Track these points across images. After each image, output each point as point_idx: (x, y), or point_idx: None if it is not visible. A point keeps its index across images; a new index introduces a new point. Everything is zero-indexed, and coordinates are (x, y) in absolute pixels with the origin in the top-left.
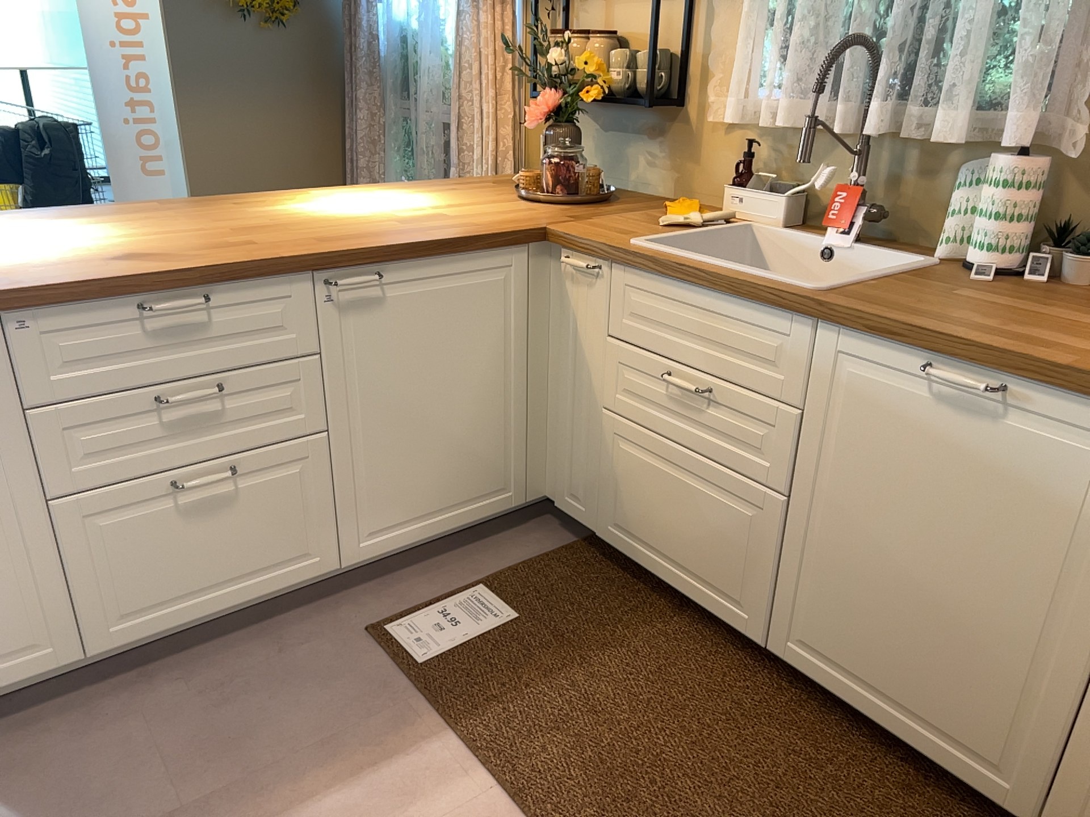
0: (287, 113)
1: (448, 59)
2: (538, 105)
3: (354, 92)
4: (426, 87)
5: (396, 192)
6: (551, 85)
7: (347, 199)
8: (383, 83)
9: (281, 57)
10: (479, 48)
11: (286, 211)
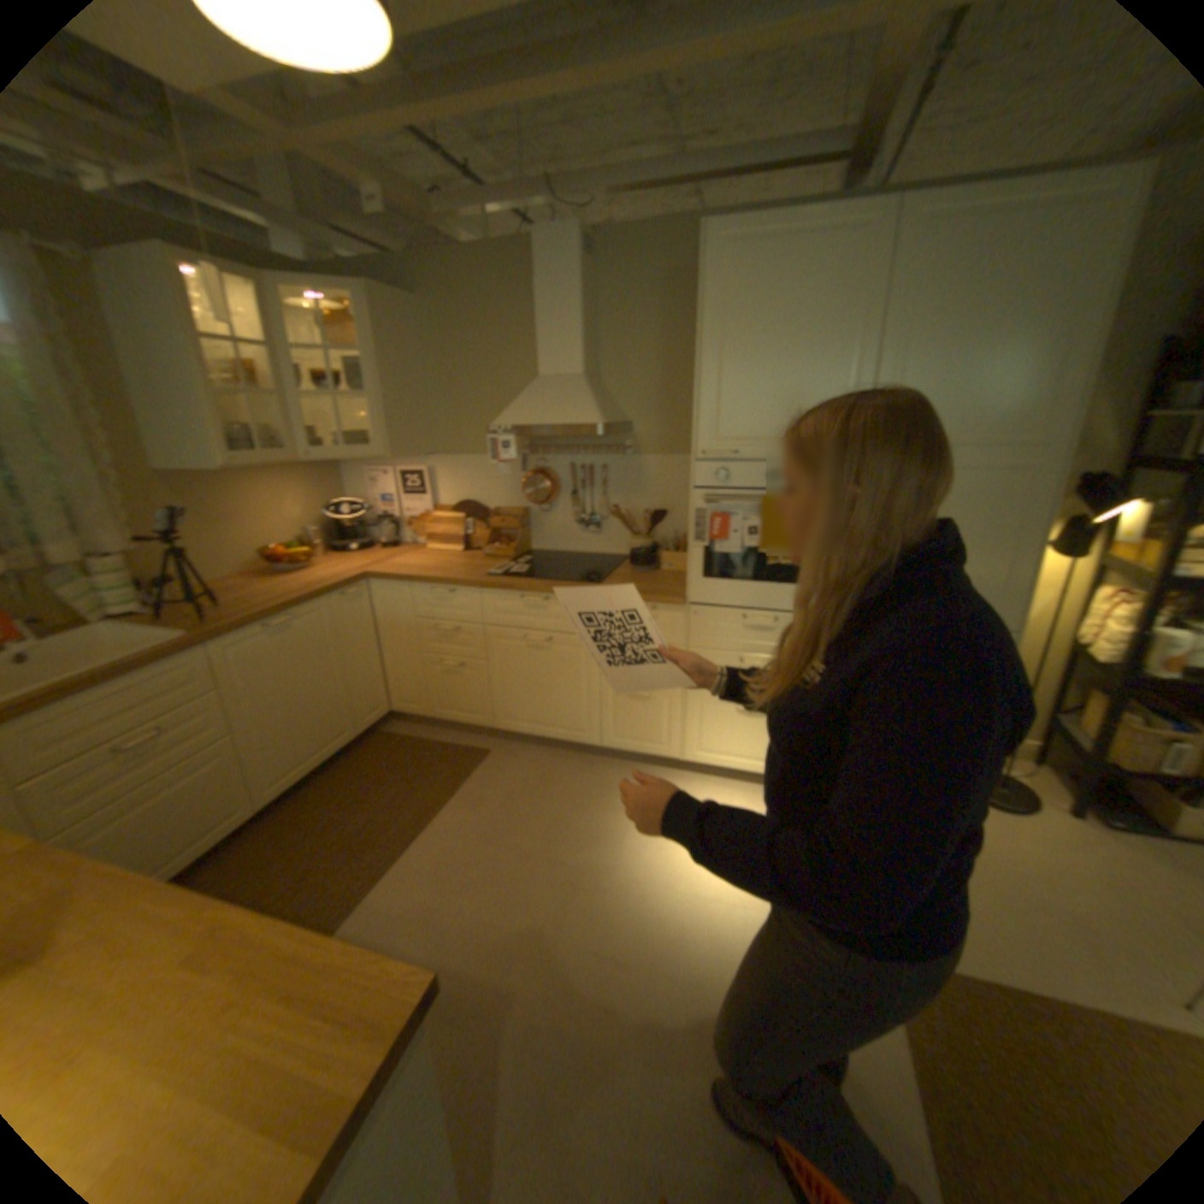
0: None
1: None
2: None
3: None
4: None
5: None
6: None
7: None
8: None
9: None
10: None
11: None
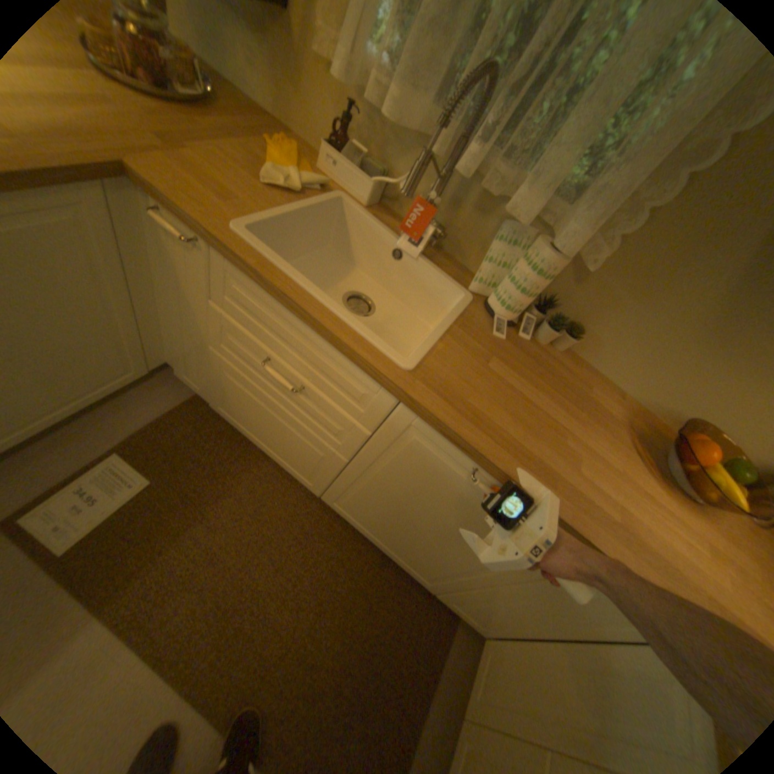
0: None
1: None
2: None
3: None
4: None
5: None
6: None
7: None
8: None
9: None
10: None
11: None
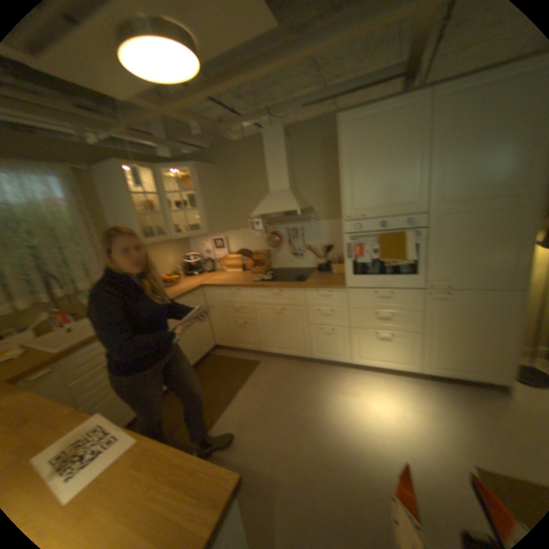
0: None
1: None
2: None
3: None
4: None
5: None
6: None
7: None
8: None
9: None
10: None
11: None
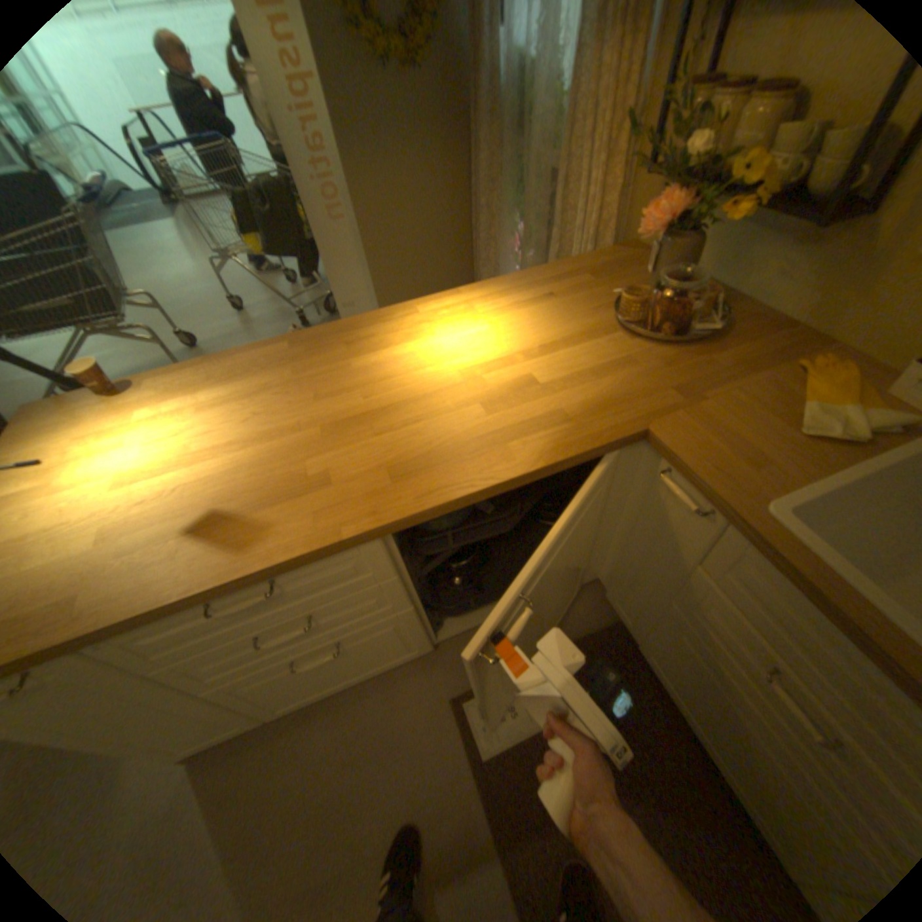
0: (422, 154)
1: (560, 99)
2: (661, 206)
3: (475, 128)
4: (537, 133)
5: (493, 306)
6: (684, 178)
7: (444, 328)
8: (499, 119)
9: (415, 97)
10: (596, 92)
11: (382, 366)
